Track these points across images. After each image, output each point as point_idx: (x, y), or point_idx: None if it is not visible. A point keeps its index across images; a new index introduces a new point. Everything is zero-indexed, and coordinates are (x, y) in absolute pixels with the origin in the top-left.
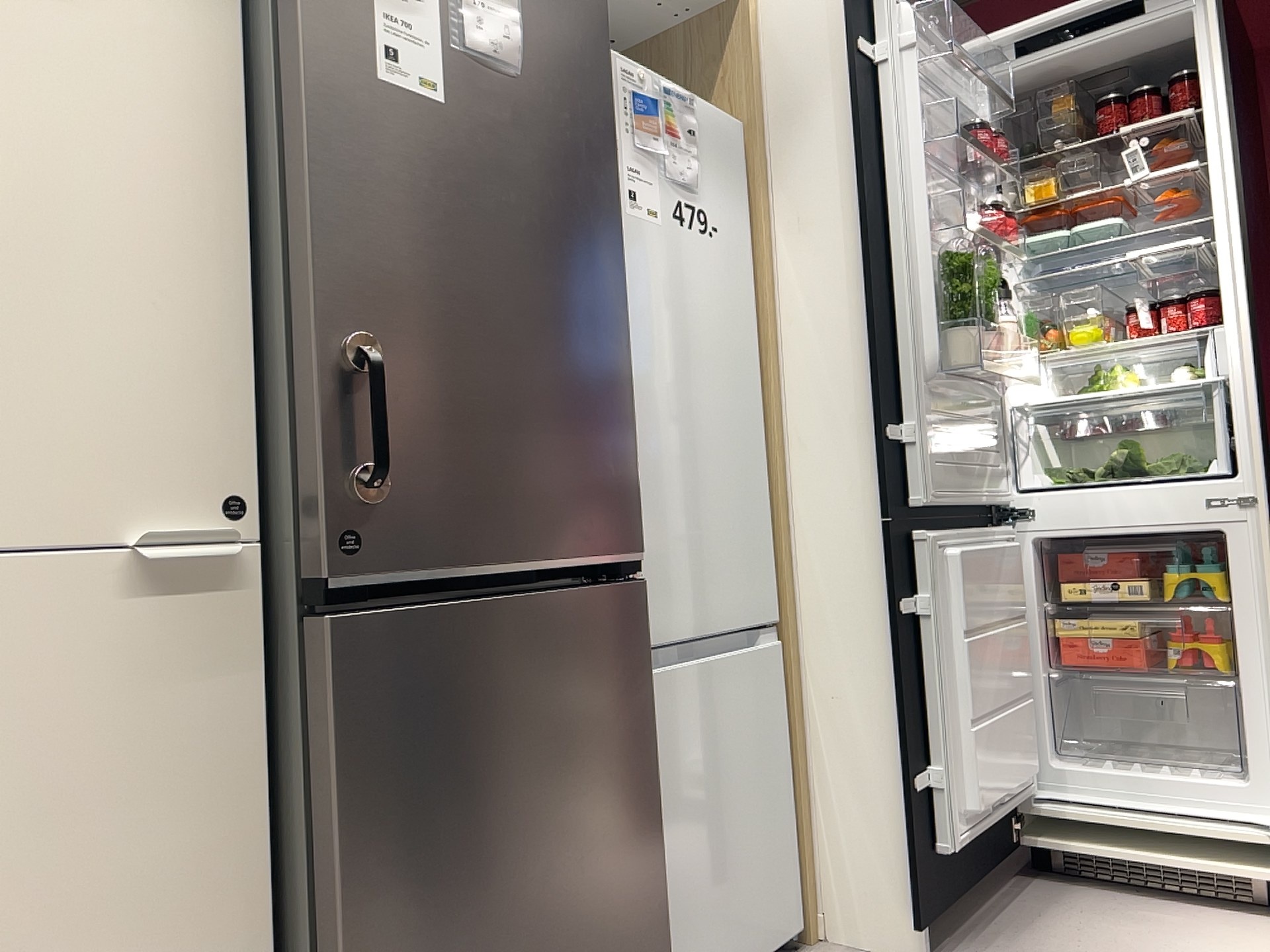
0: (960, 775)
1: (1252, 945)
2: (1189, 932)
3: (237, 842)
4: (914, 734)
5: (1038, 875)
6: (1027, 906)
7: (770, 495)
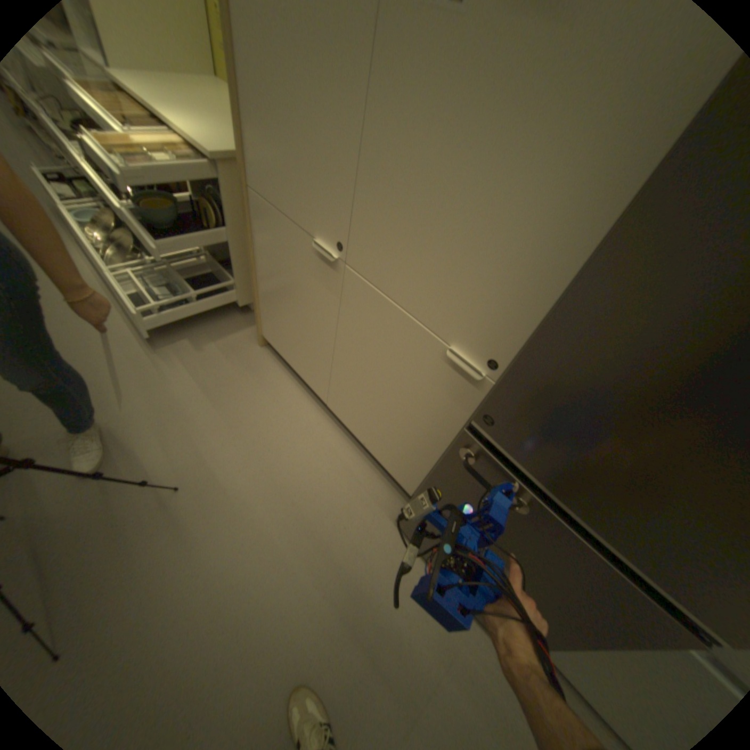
0: None
1: None
2: None
3: (440, 438)
4: None
5: None
6: None
7: None
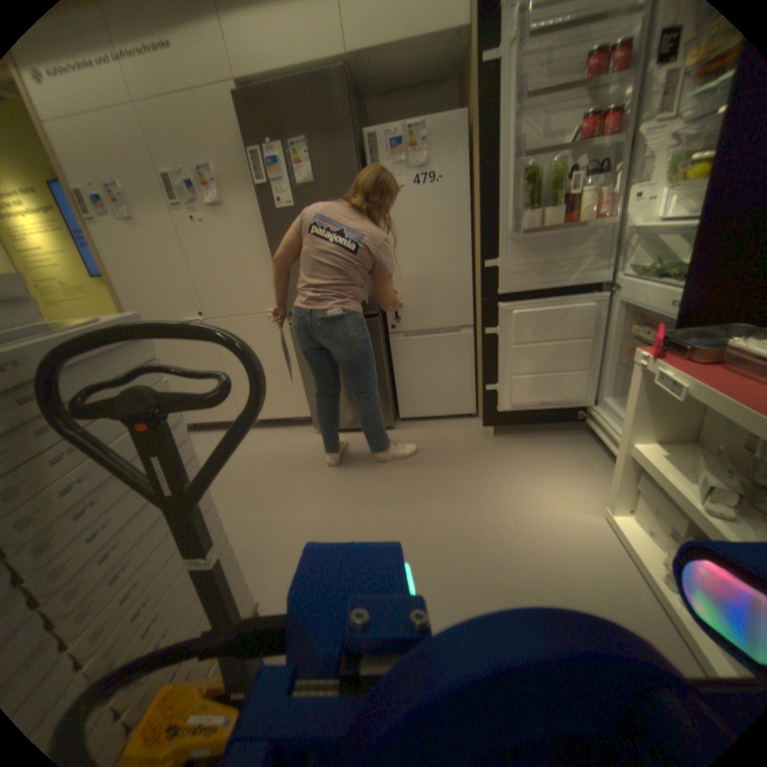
0: (507, 390)
1: (594, 489)
2: (585, 474)
3: (295, 359)
4: (486, 372)
5: (590, 435)
6: (557, 440)
7: (474, 278)
